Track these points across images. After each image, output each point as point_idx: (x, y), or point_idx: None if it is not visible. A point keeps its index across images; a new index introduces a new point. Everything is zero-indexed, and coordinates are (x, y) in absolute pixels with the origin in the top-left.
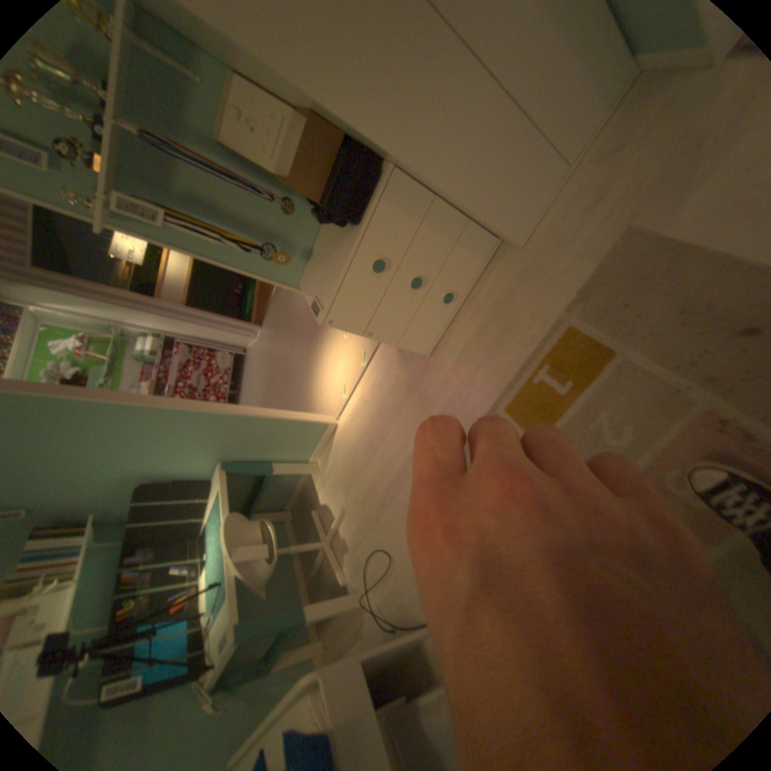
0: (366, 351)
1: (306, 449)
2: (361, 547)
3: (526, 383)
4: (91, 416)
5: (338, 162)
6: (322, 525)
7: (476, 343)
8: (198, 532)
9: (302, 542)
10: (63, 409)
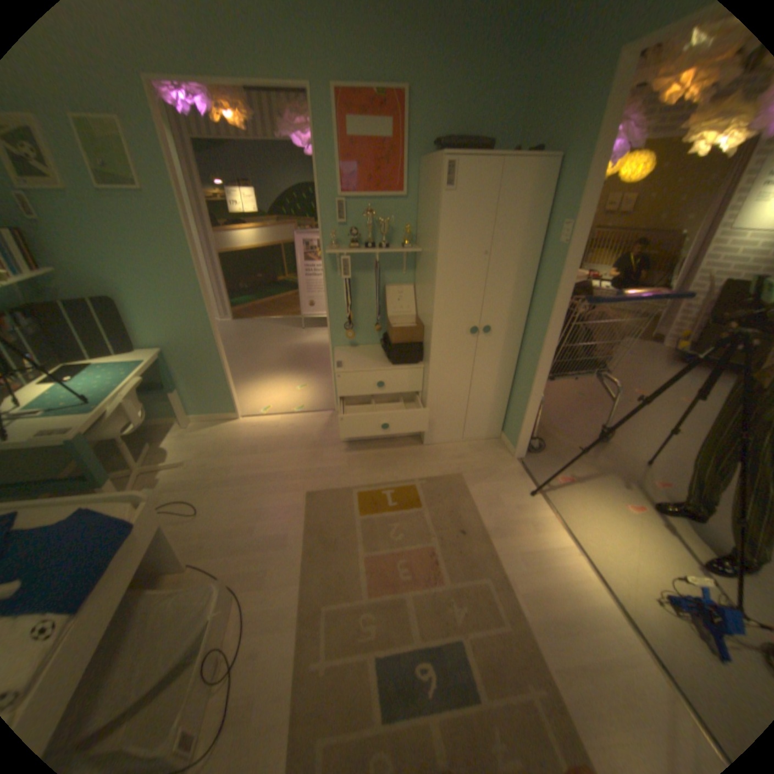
0: (303, 408)
1: (198, 410)
2: (171, 496)
3: (377, 491)
4: (171, 256)
5: (411, 346)
6: (143, 461)
7: (370, 458)
8: (68, 363)
9: (100, 458)
10: (171, 239)
